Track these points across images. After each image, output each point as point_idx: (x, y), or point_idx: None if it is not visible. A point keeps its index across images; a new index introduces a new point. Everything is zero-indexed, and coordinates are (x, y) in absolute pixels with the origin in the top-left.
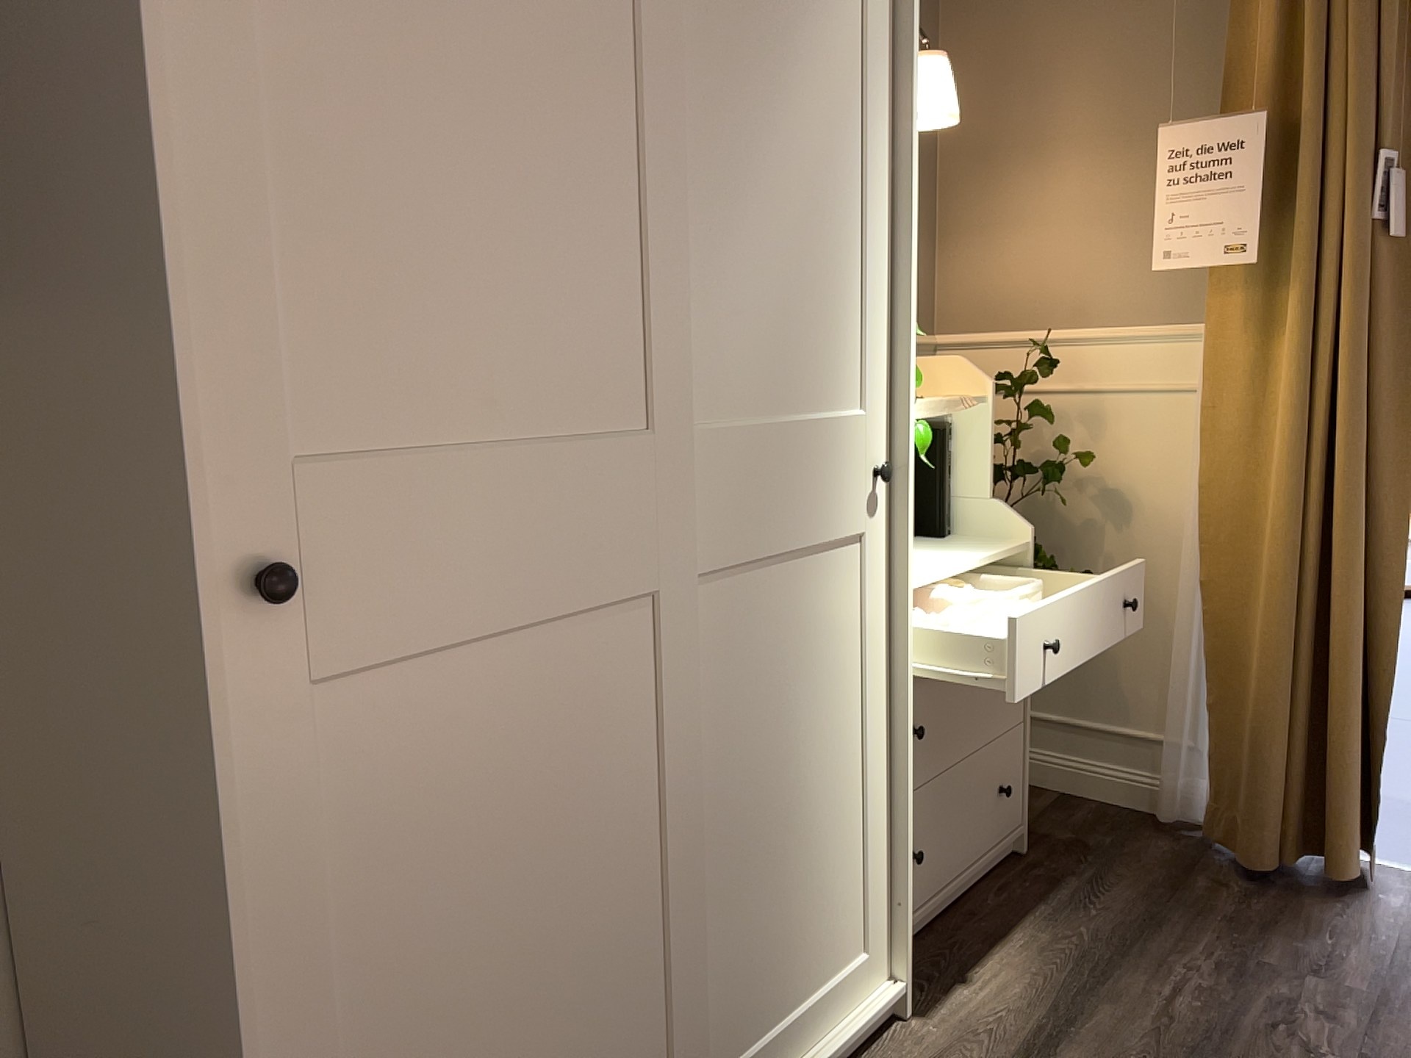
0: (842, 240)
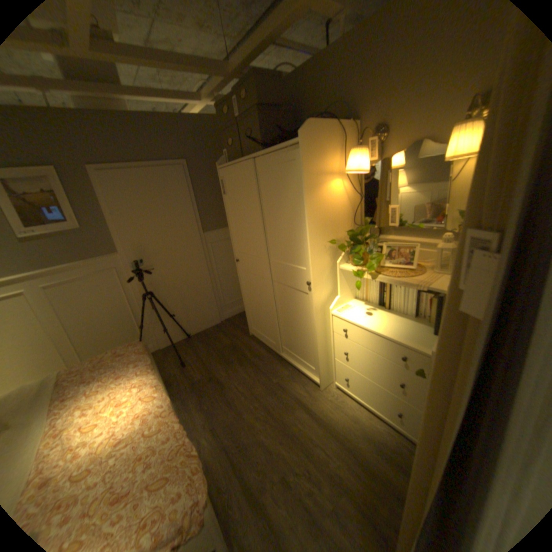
0: (296, 234)
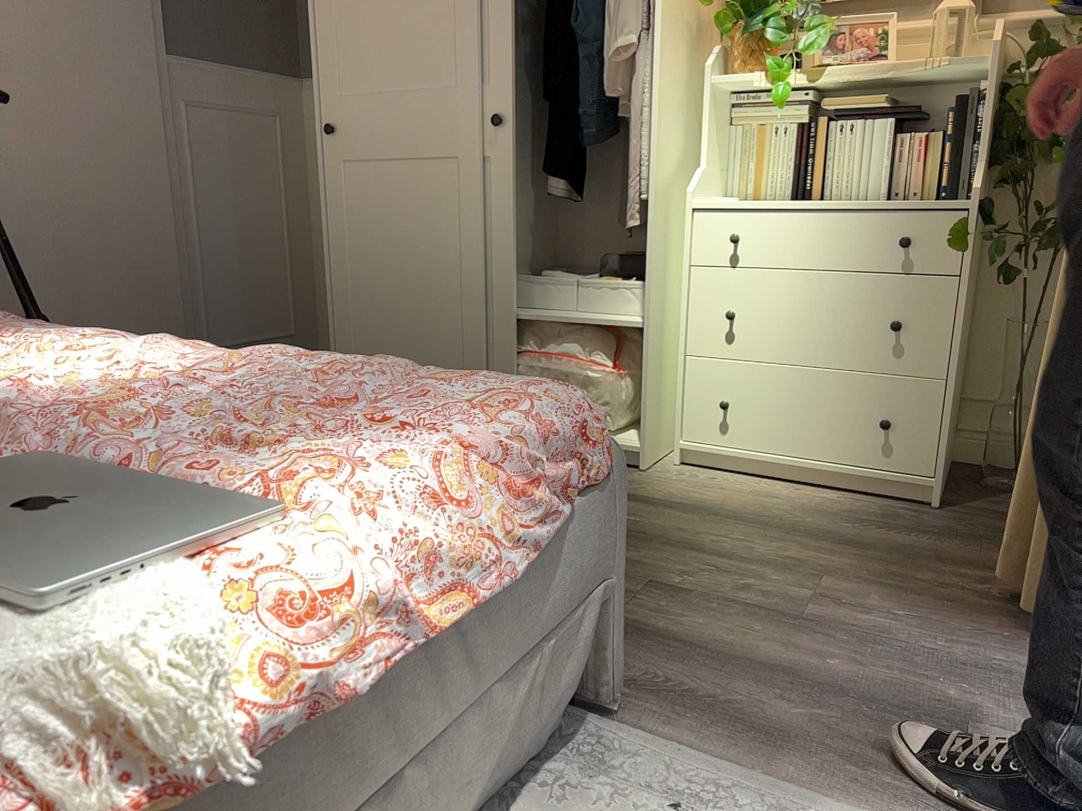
0: None
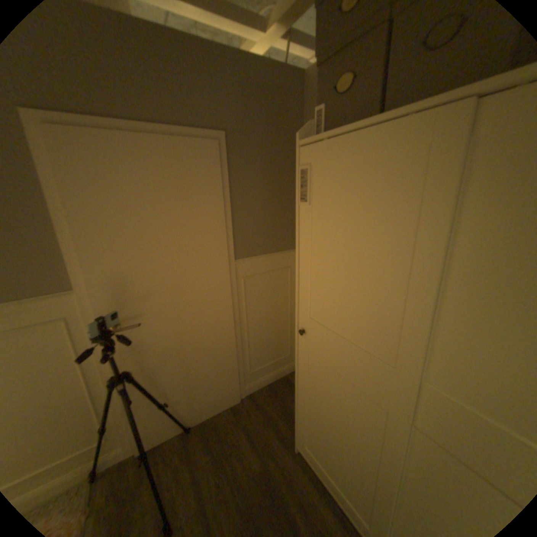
0: None
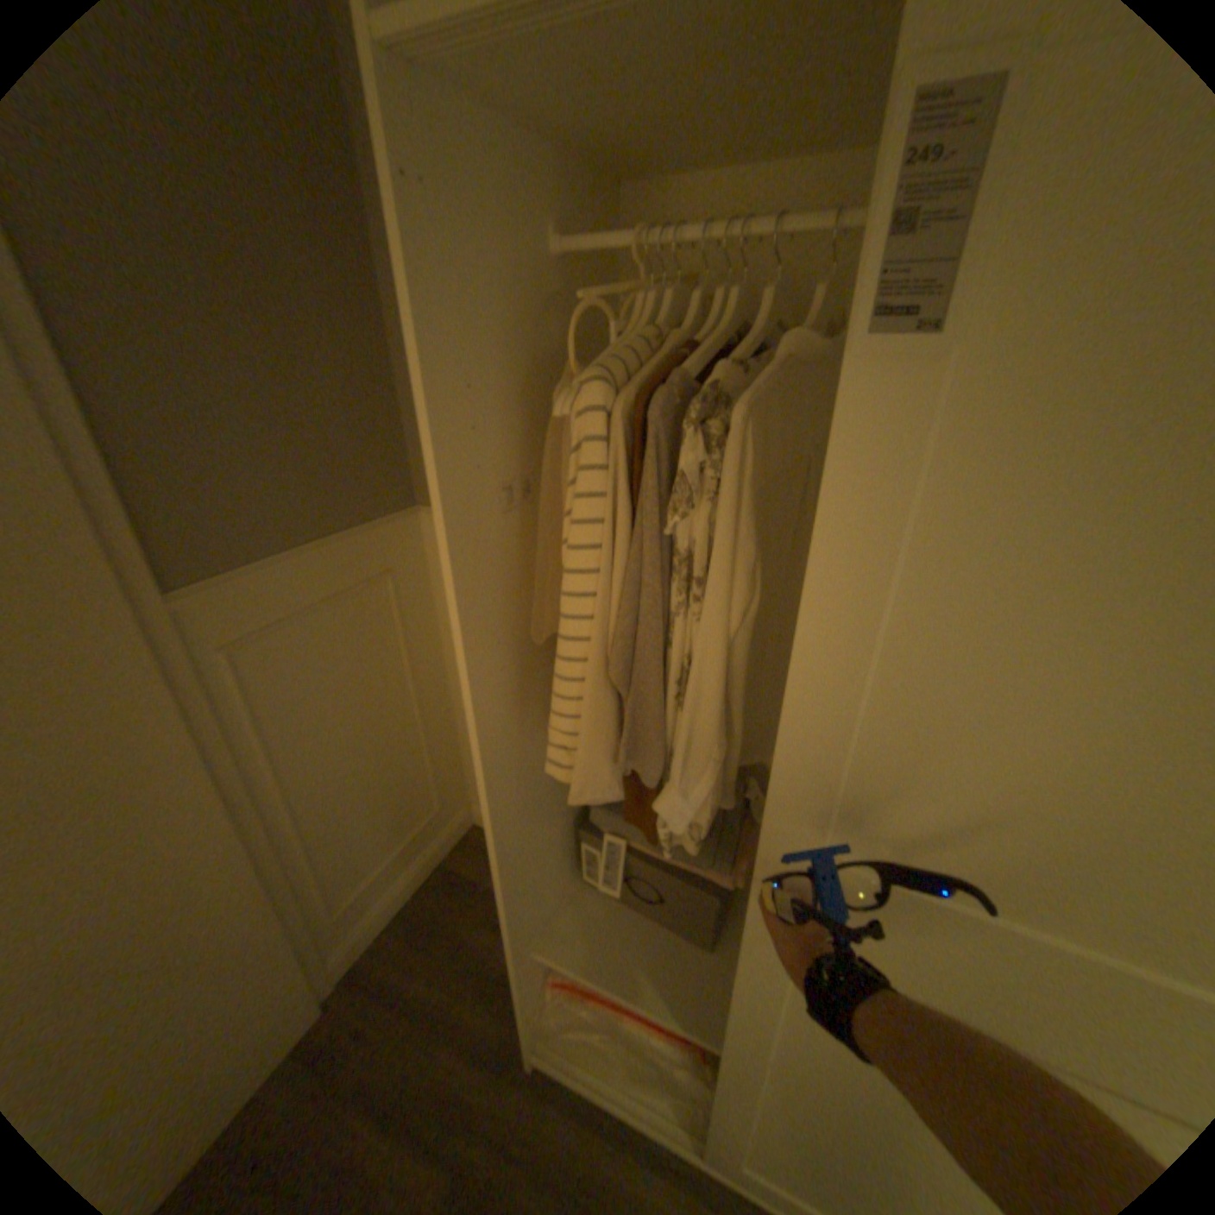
0: None
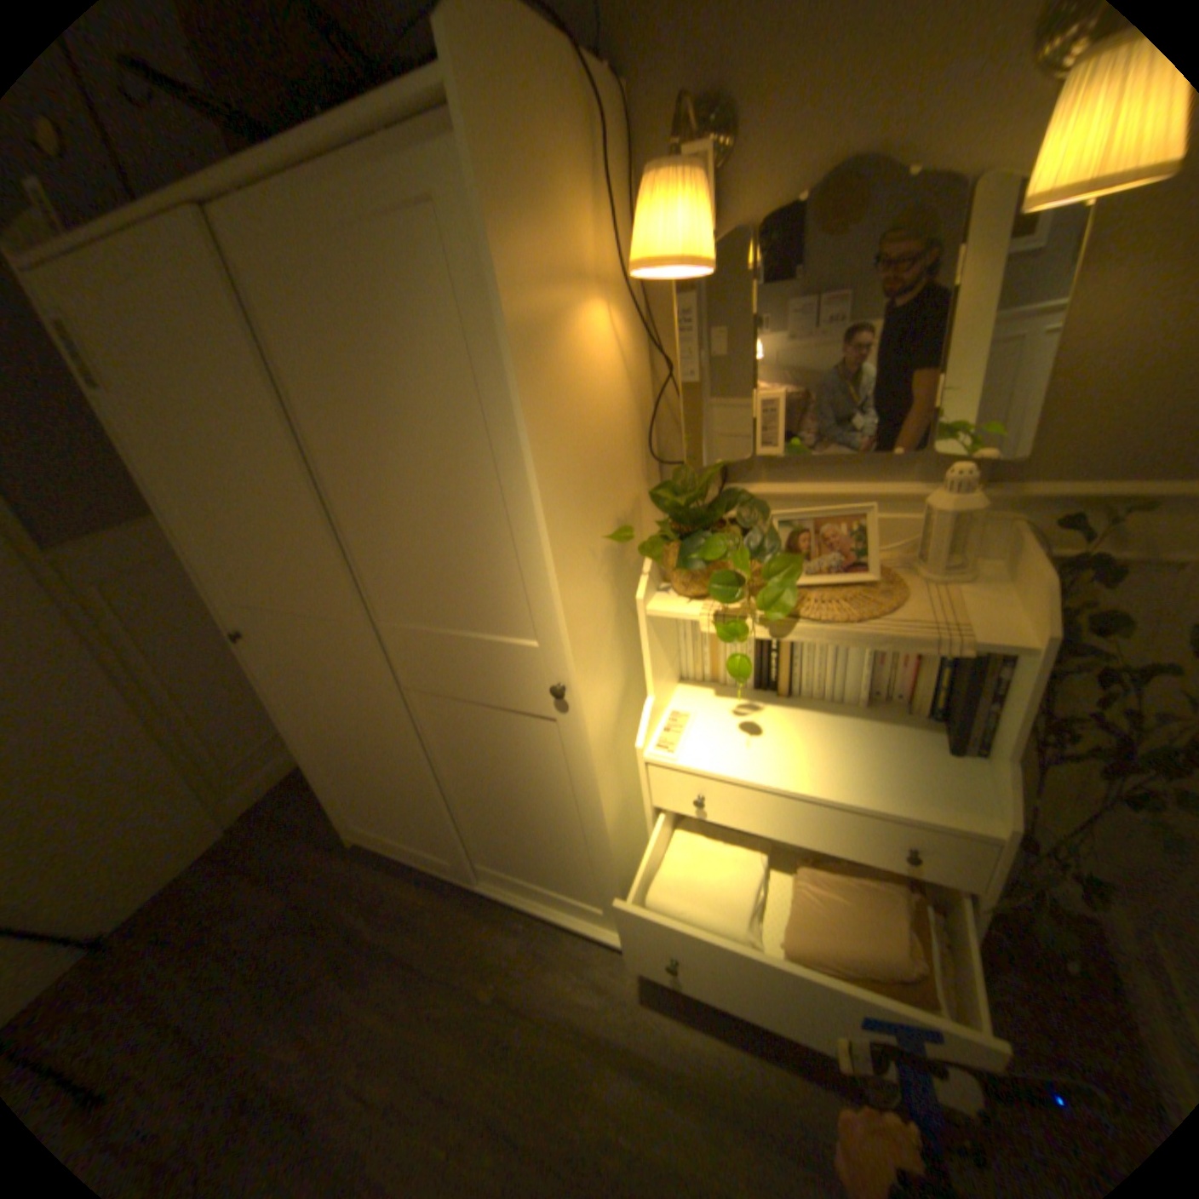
0: (480, 523)
